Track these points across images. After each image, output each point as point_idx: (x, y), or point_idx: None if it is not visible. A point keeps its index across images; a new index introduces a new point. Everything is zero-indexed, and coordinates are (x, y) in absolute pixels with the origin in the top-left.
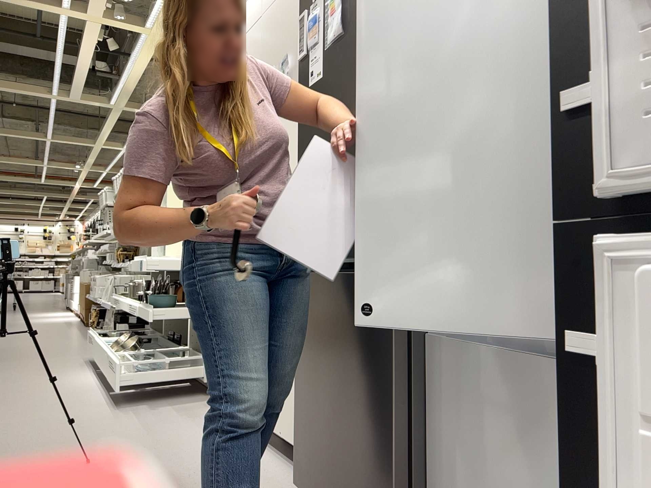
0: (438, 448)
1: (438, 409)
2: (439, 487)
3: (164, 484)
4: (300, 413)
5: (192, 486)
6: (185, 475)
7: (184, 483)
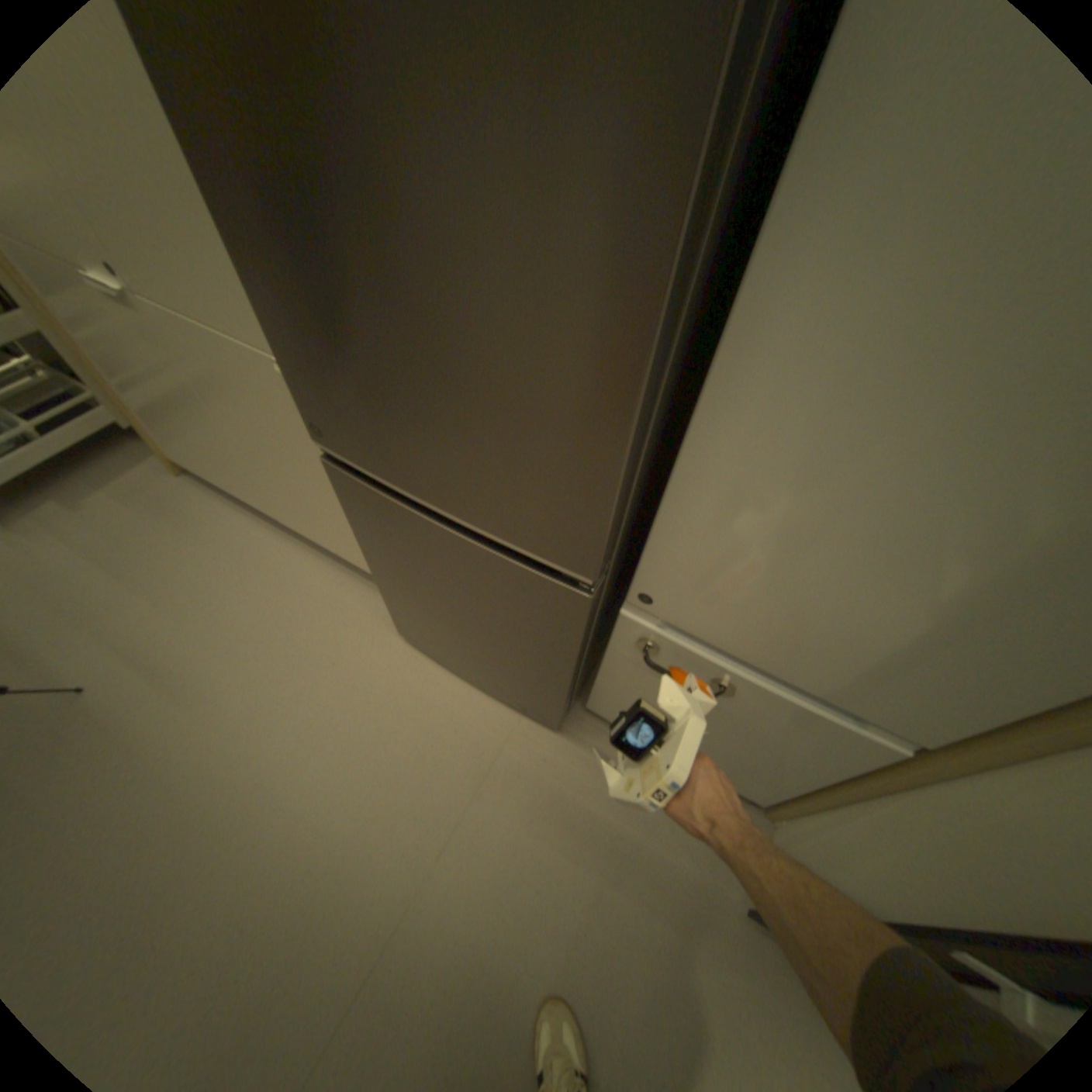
0: (603, 664)
1: (610, 647)
2: (598, 679)
3: (231, 680)
4: (390, 592)
5: (270, 668)
6: (246, 649)
7: (255, 666)
